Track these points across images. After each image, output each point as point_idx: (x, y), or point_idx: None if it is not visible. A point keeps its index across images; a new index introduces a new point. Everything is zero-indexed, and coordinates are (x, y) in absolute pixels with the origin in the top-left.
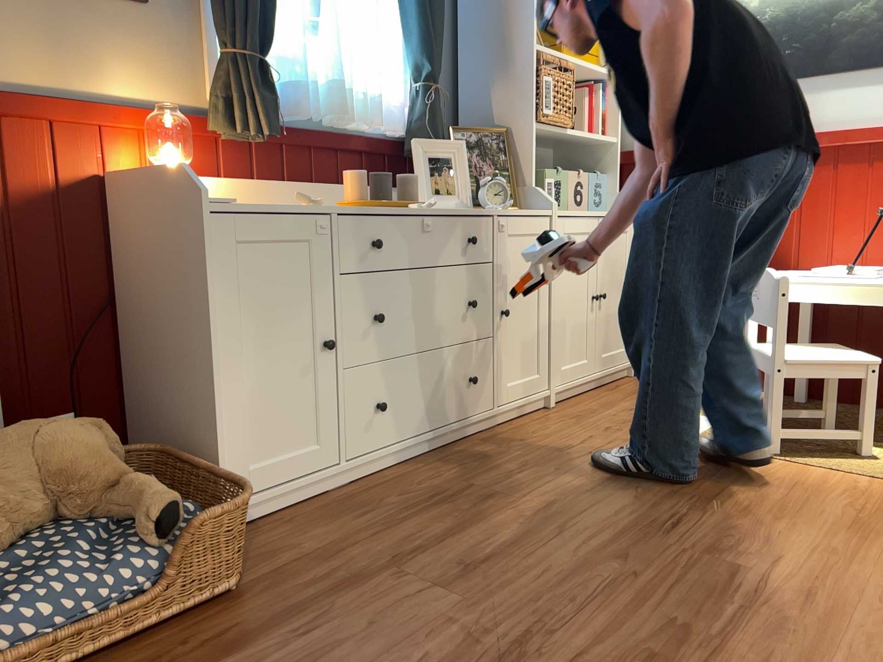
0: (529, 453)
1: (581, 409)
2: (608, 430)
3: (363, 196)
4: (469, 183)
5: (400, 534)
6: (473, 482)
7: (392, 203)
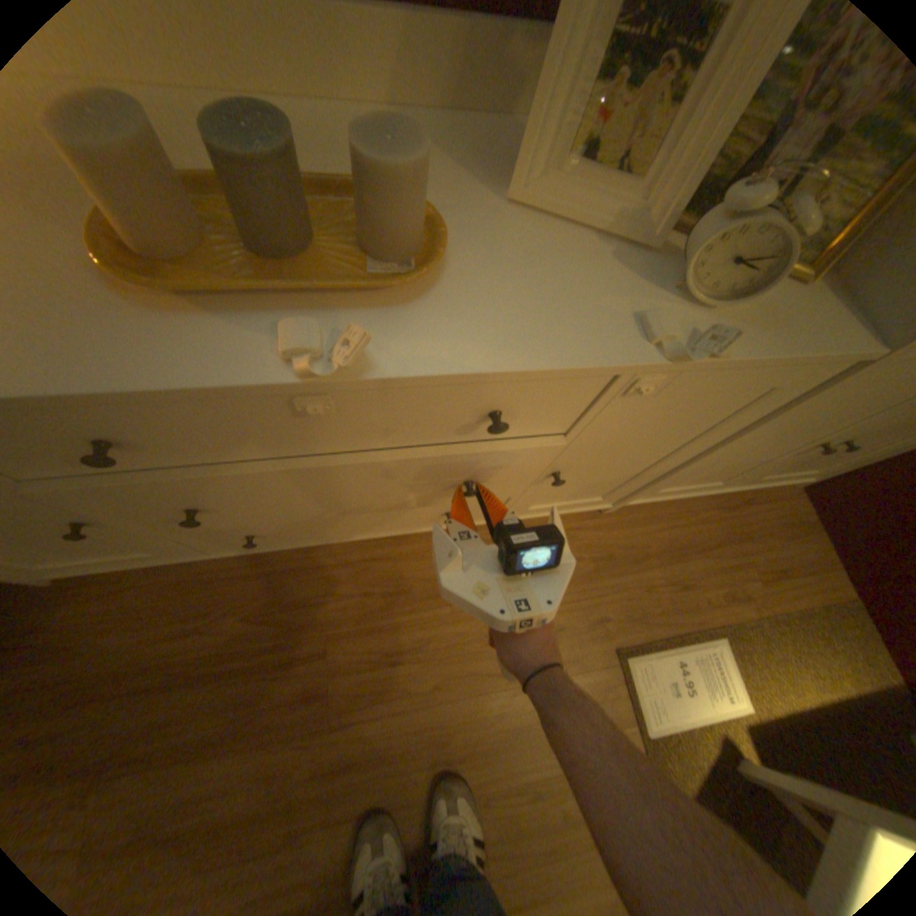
0: (458, 619)
1: (635, 541)
2: (596, 630)
3: (160, 229)
4: (713, 164)
5: (165, 711)
6: (334, 647)
7: (242, 290)
